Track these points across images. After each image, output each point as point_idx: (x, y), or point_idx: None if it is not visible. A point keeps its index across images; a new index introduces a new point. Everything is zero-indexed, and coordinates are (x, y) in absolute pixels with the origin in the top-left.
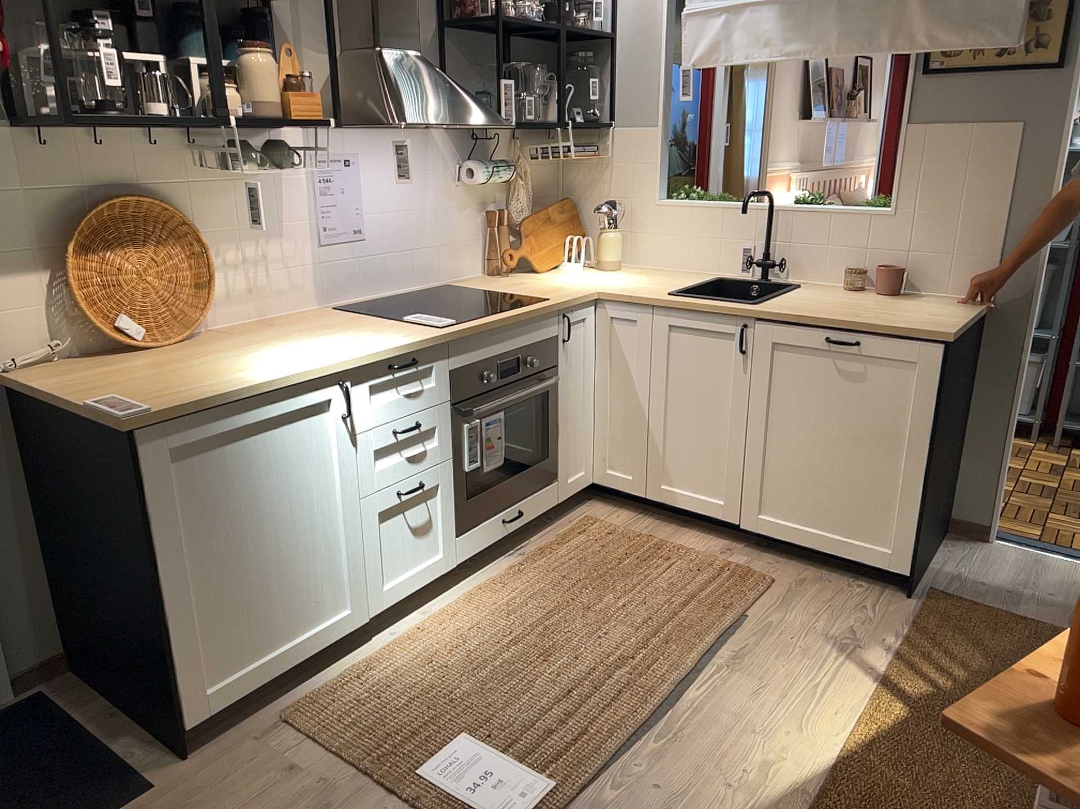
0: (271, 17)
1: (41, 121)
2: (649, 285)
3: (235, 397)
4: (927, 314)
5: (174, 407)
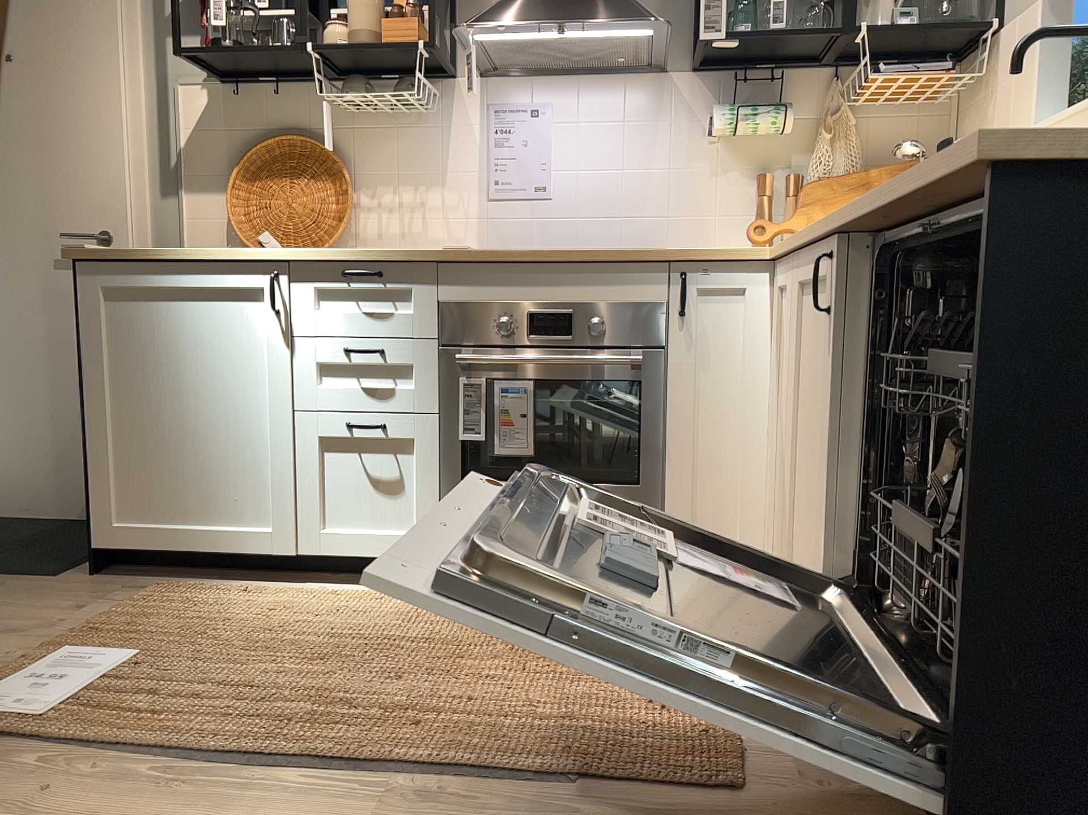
0: None
1: (235, 76)
2: None
3: (157, 256)
4: None
5: (104, 251)
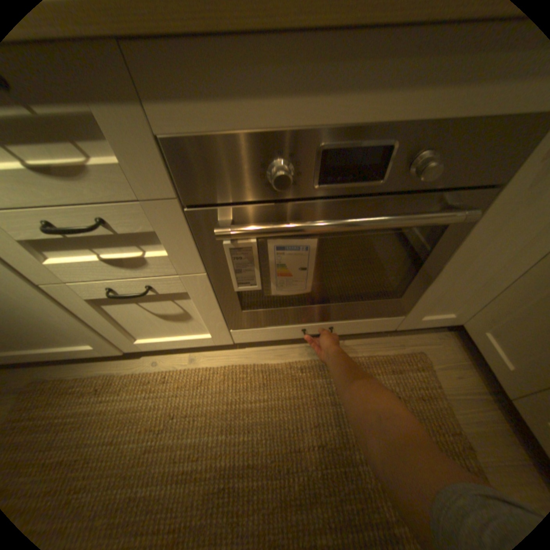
0: None
1: None
2: None
3: None
4: None
5: None
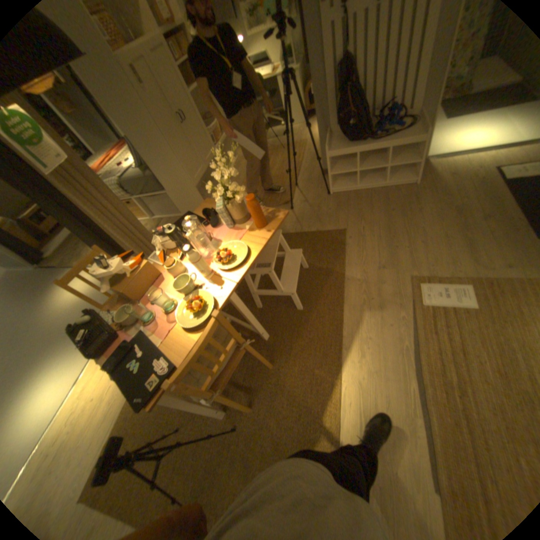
0: None
1: None
2: None
3: None
4: None
5: None
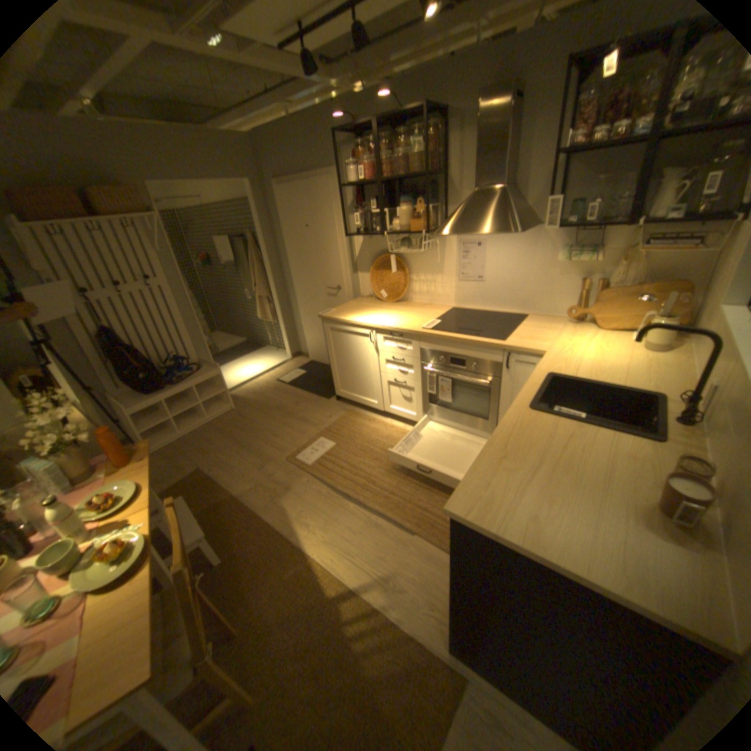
0: (445, 180)
1: (369, 230)
2: (586, 367)
3: (340, 321)
4: (536, 514)
5: (327, 317)
